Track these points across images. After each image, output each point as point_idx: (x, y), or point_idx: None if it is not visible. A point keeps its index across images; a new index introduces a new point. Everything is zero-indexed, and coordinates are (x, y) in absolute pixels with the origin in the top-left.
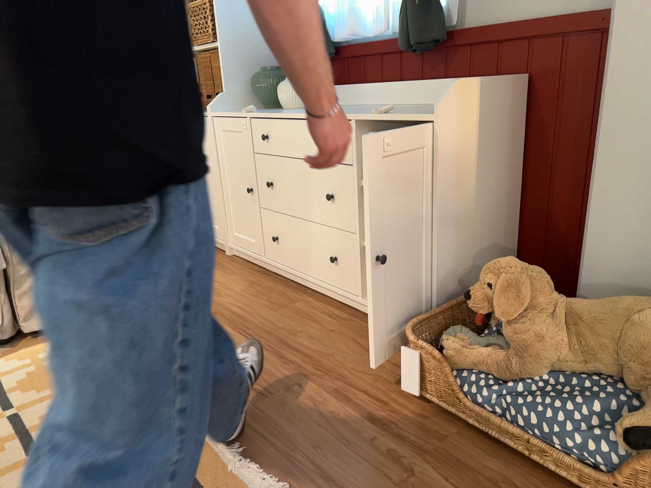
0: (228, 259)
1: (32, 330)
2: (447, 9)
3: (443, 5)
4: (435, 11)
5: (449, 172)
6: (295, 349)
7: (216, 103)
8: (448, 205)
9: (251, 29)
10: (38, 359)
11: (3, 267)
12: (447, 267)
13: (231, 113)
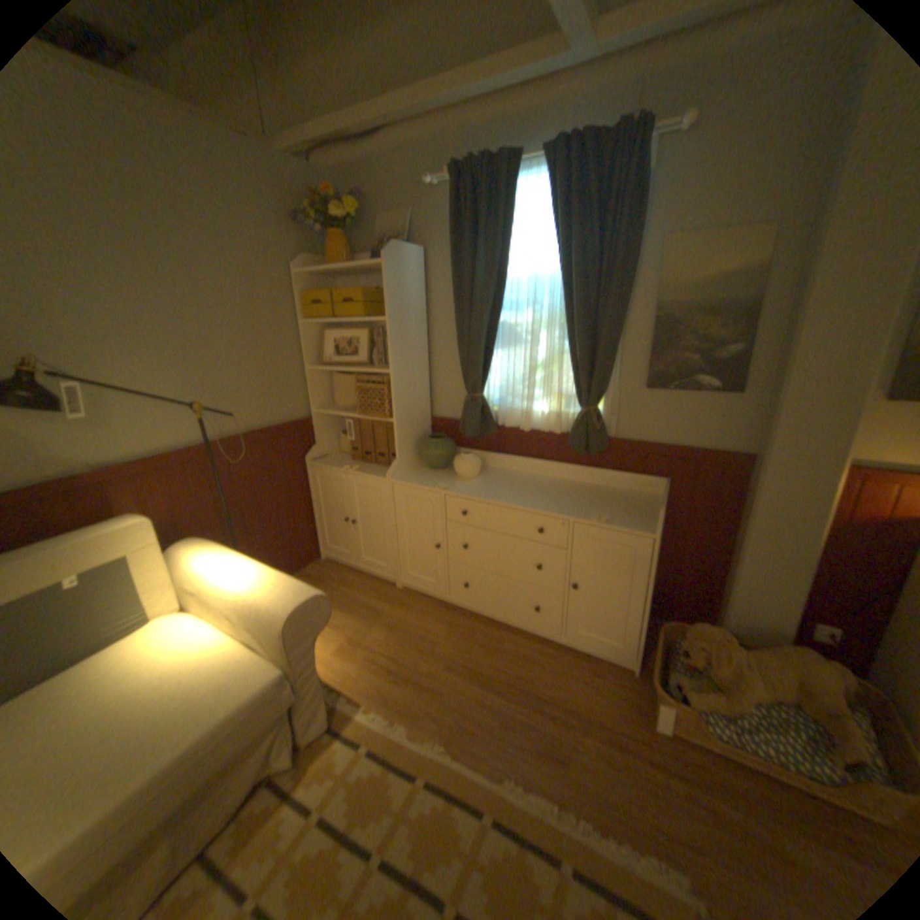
0: (403, 593)
1: (306, 745)
2: (605, 423)
3: (603, 420)
4: (603, 428)
5: (656, 567)
6: (545, 702)
7: (394, 471)
8: (653, 586)
9: (415, 403)
10: (337, 779)
11: (291, 703)
12: (647, 624)
13: (415, 482)
